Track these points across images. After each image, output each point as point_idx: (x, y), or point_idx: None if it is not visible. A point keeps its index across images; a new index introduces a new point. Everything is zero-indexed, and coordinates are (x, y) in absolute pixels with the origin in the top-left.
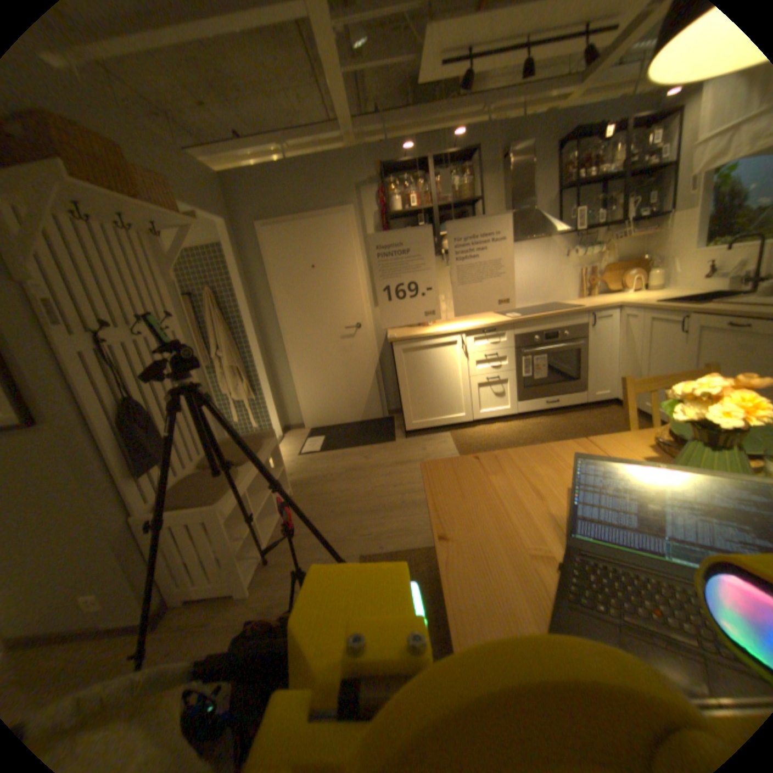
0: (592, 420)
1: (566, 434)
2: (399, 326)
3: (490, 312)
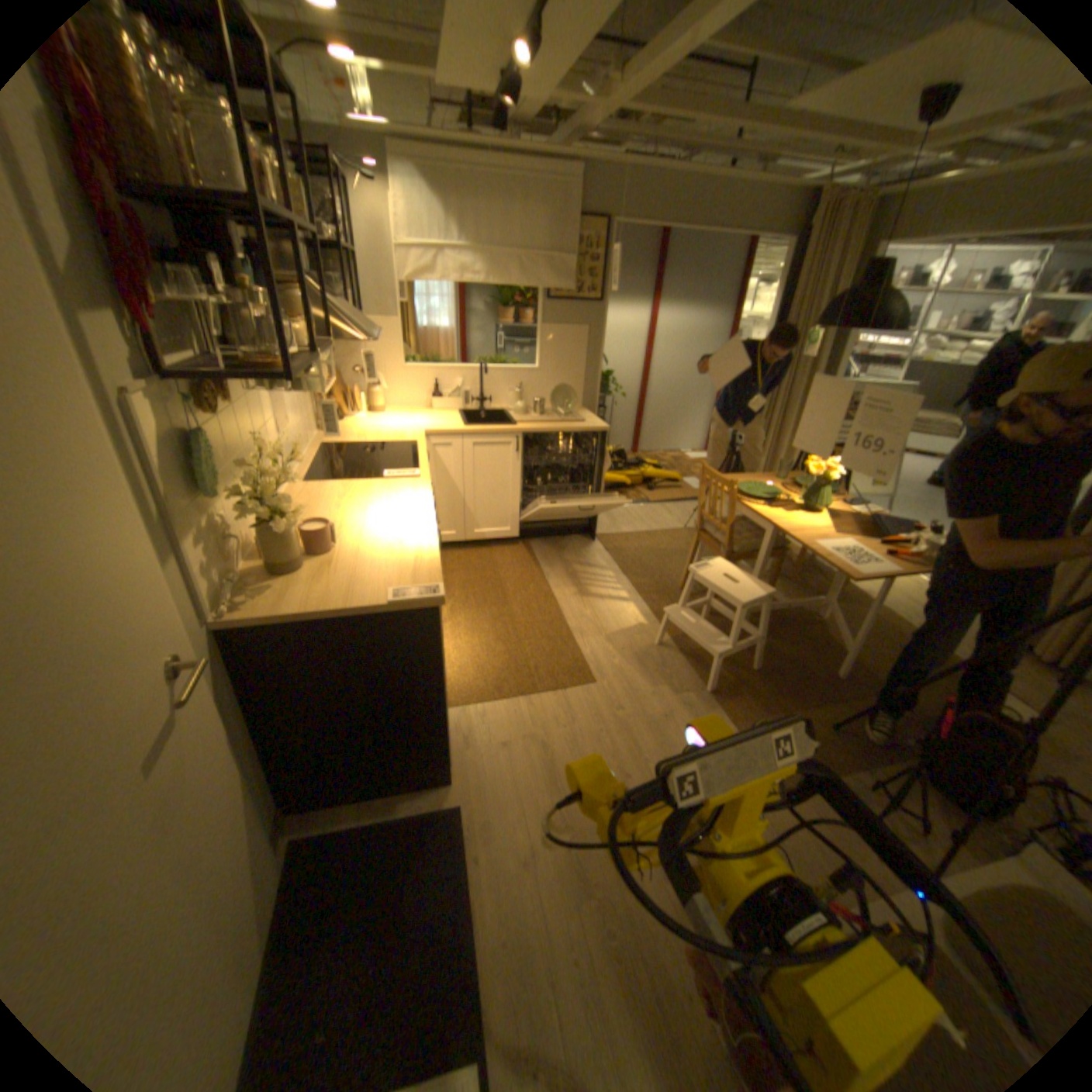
0: (461, 573)
1: (491, 595)
2: (263, 592)
3: (295, 484)
